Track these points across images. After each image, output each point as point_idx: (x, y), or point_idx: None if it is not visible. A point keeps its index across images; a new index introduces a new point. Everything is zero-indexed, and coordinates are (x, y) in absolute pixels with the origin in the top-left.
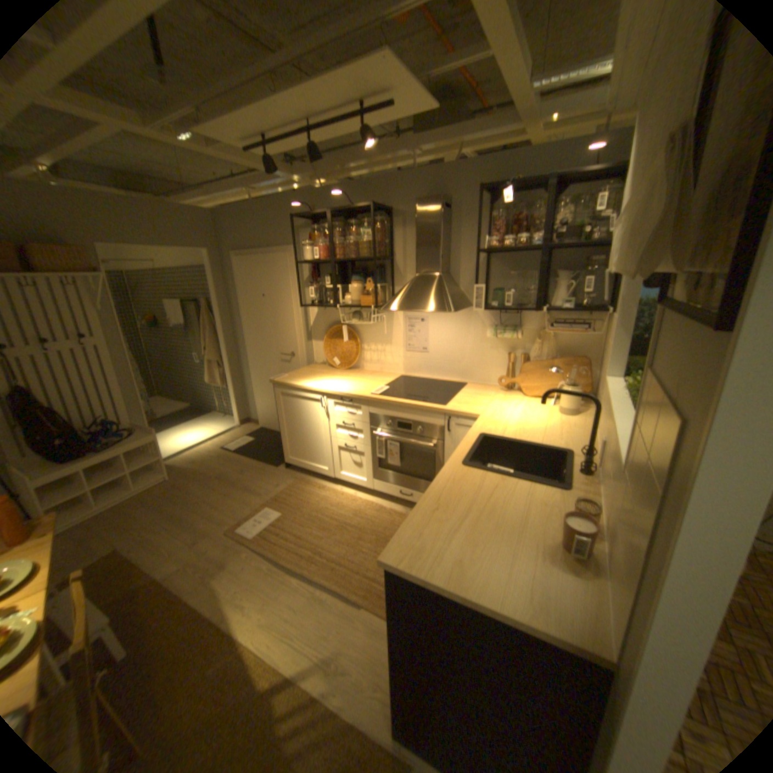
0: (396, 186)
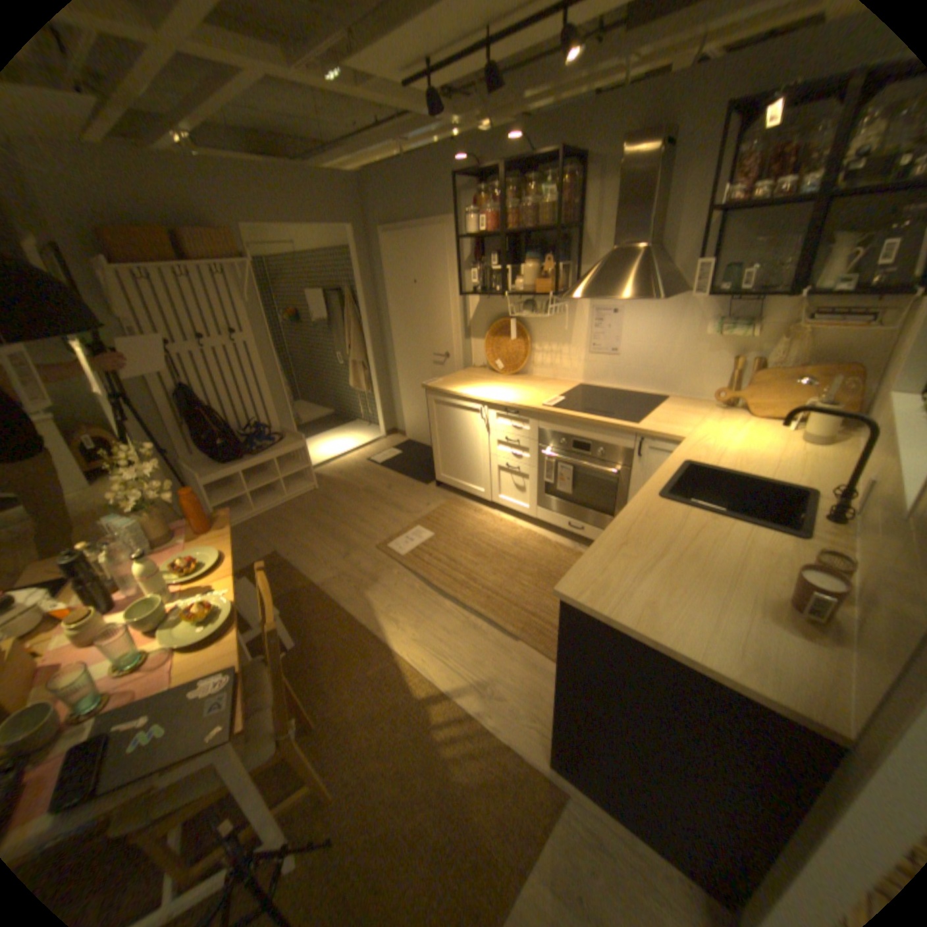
0: (597, 117)
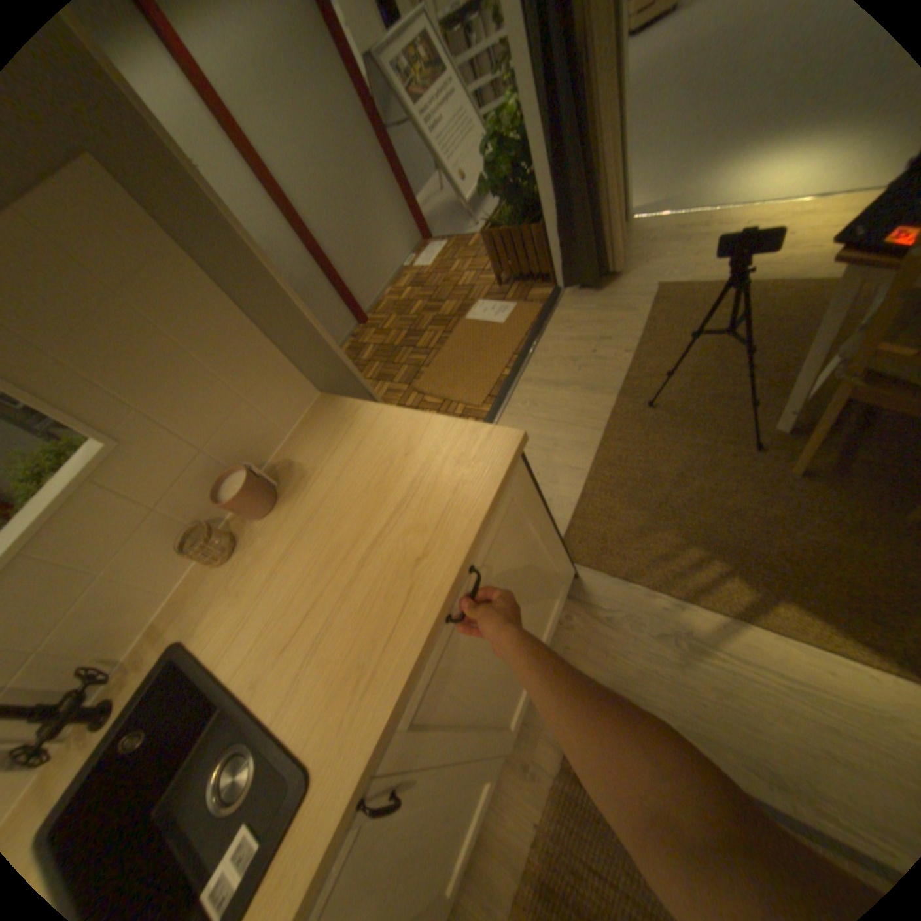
0: None
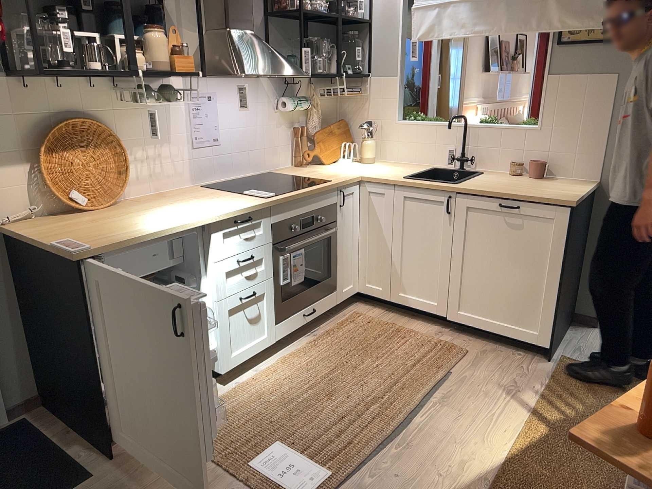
0: None
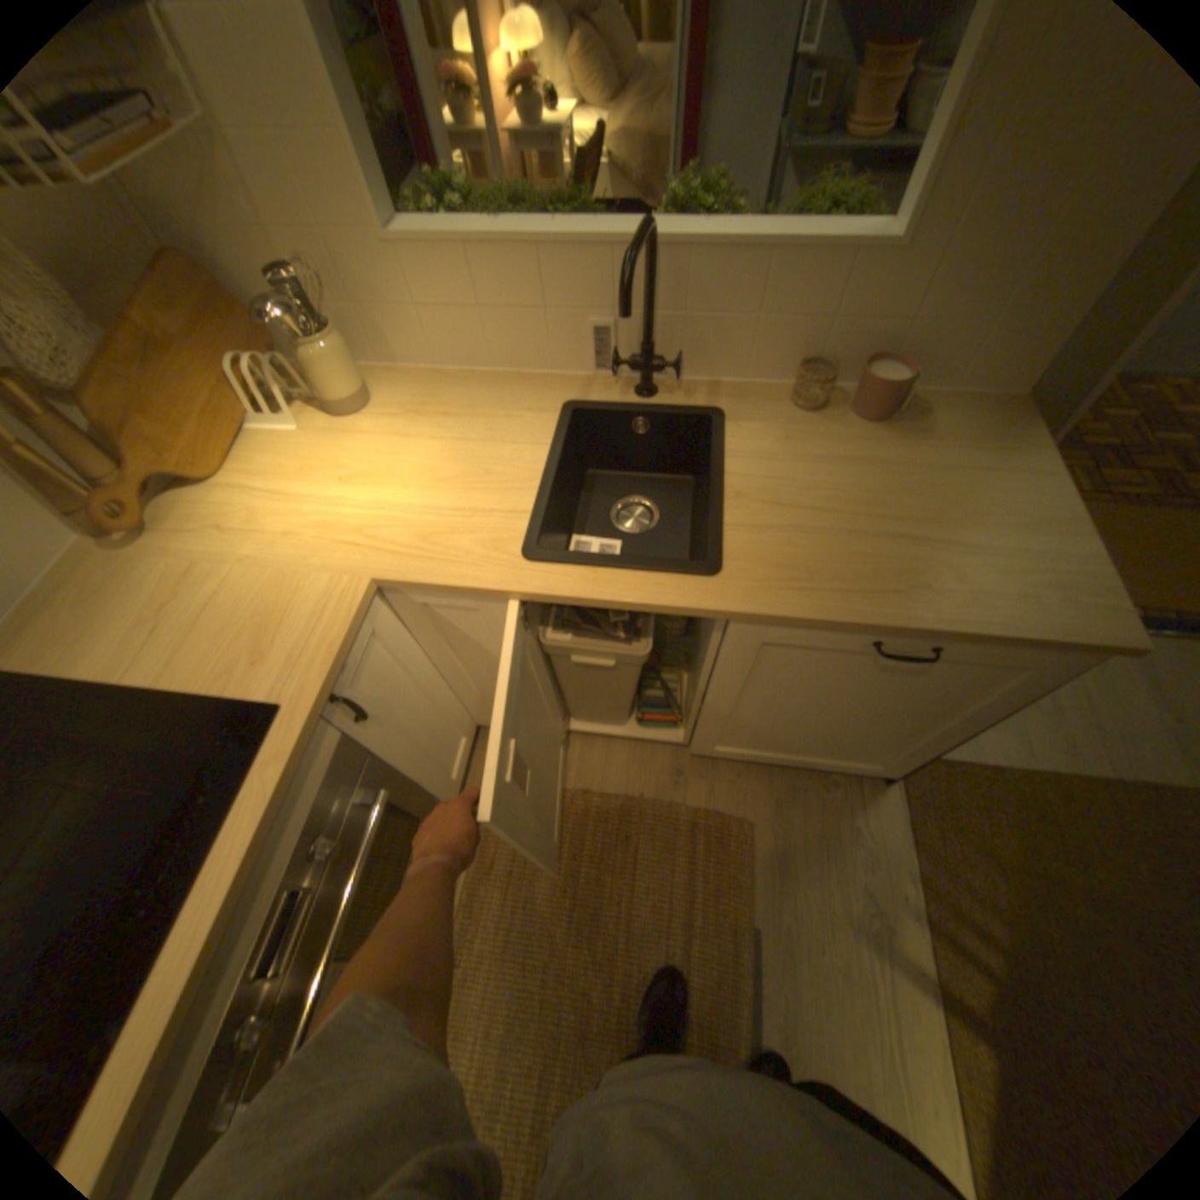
0: None
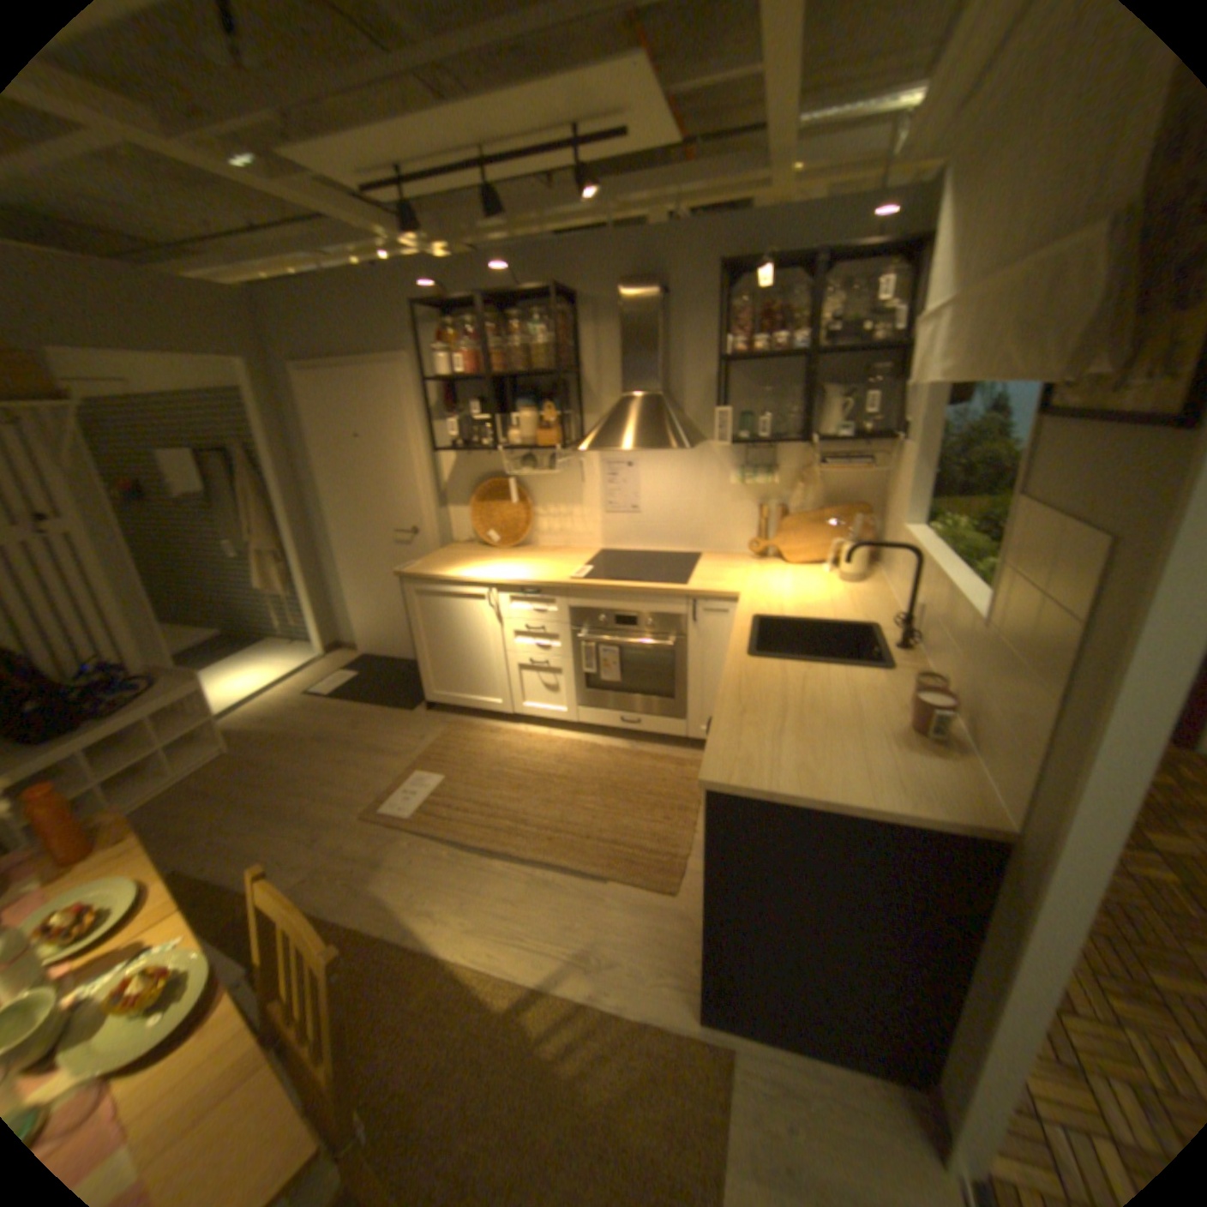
0: (580, 257)
